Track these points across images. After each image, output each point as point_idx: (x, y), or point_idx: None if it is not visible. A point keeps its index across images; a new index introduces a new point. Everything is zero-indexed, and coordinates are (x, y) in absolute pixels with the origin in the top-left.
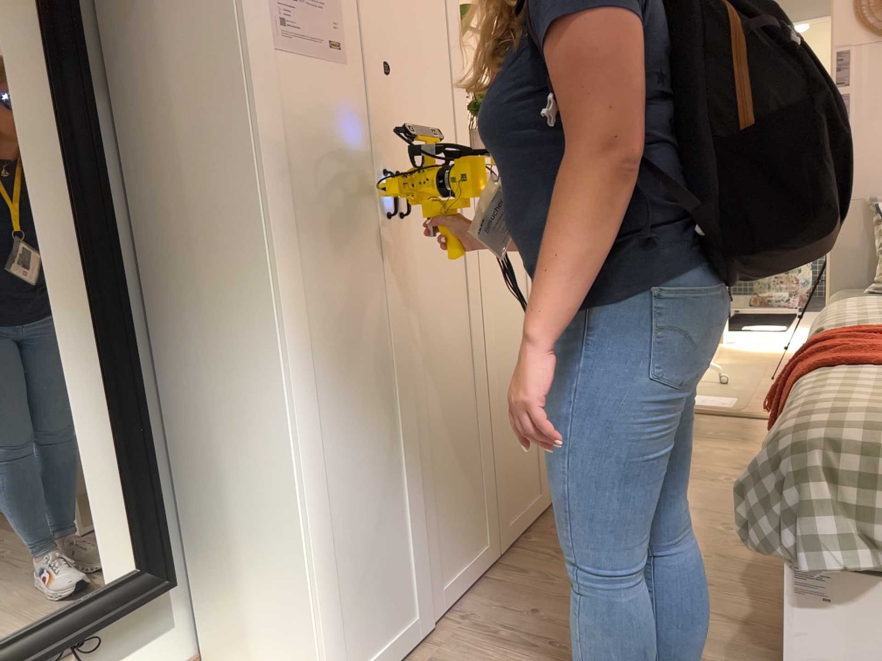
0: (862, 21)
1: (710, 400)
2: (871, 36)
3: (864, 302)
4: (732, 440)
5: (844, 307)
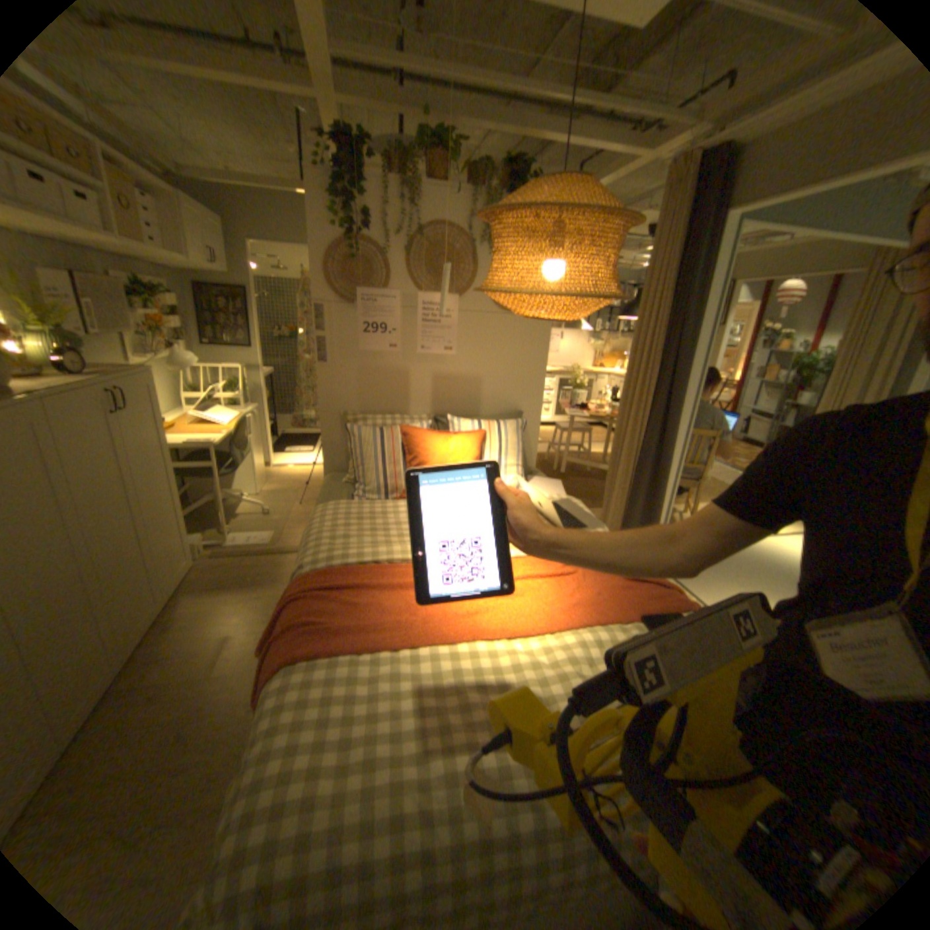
0: (335, 283)
1: (255, 538)
2: (342, 297)
3: (340, 513)
4: (266, 585)
5: (327, 519)
